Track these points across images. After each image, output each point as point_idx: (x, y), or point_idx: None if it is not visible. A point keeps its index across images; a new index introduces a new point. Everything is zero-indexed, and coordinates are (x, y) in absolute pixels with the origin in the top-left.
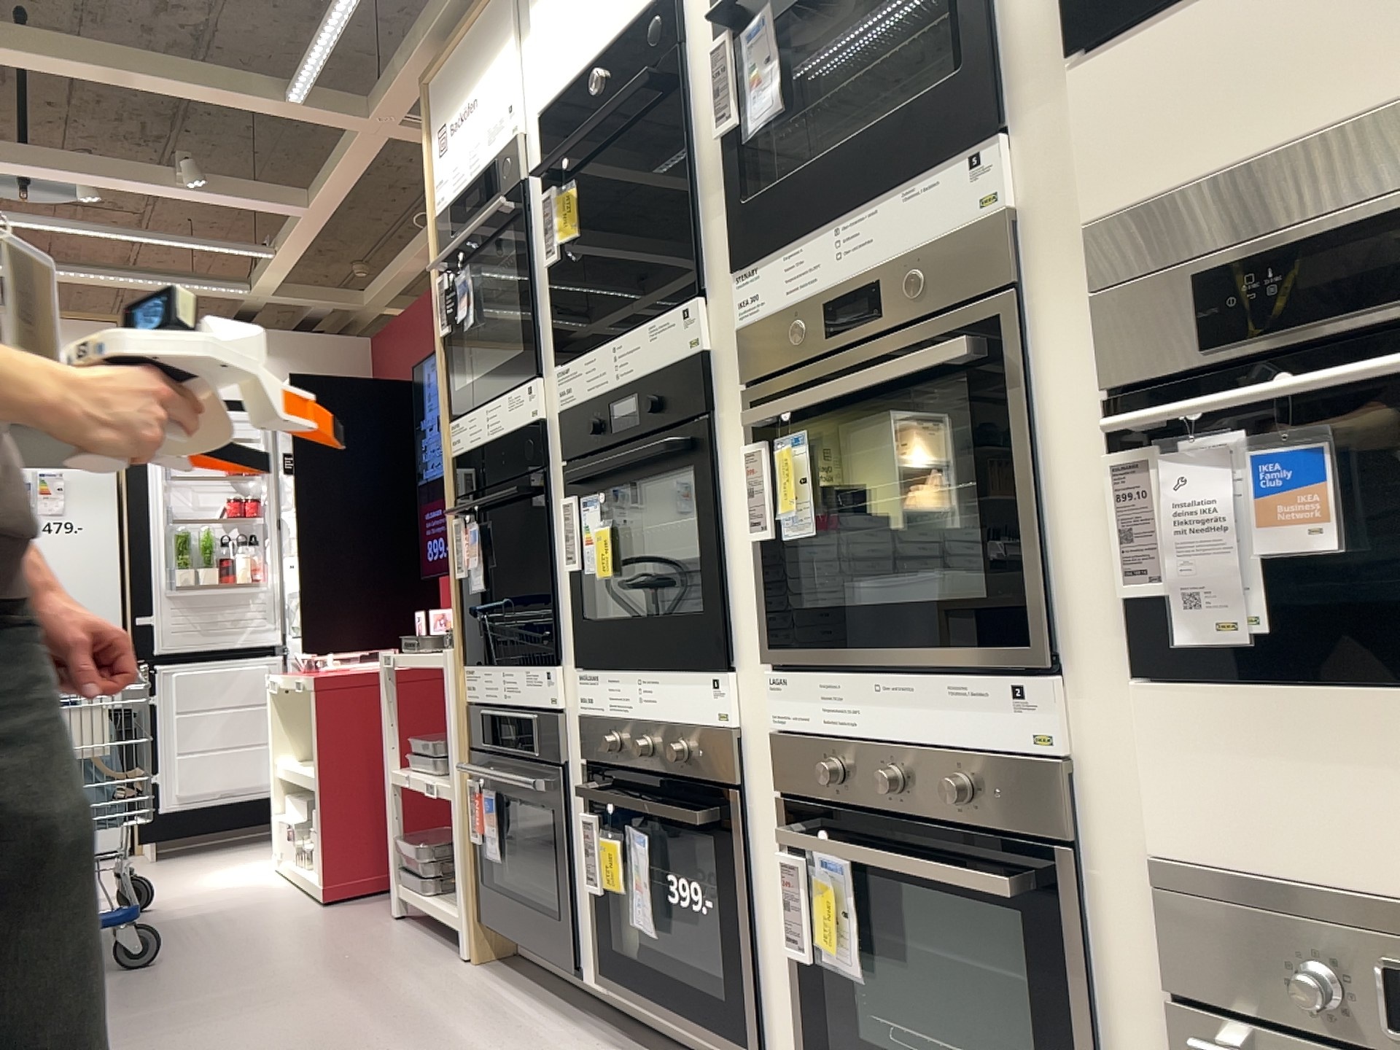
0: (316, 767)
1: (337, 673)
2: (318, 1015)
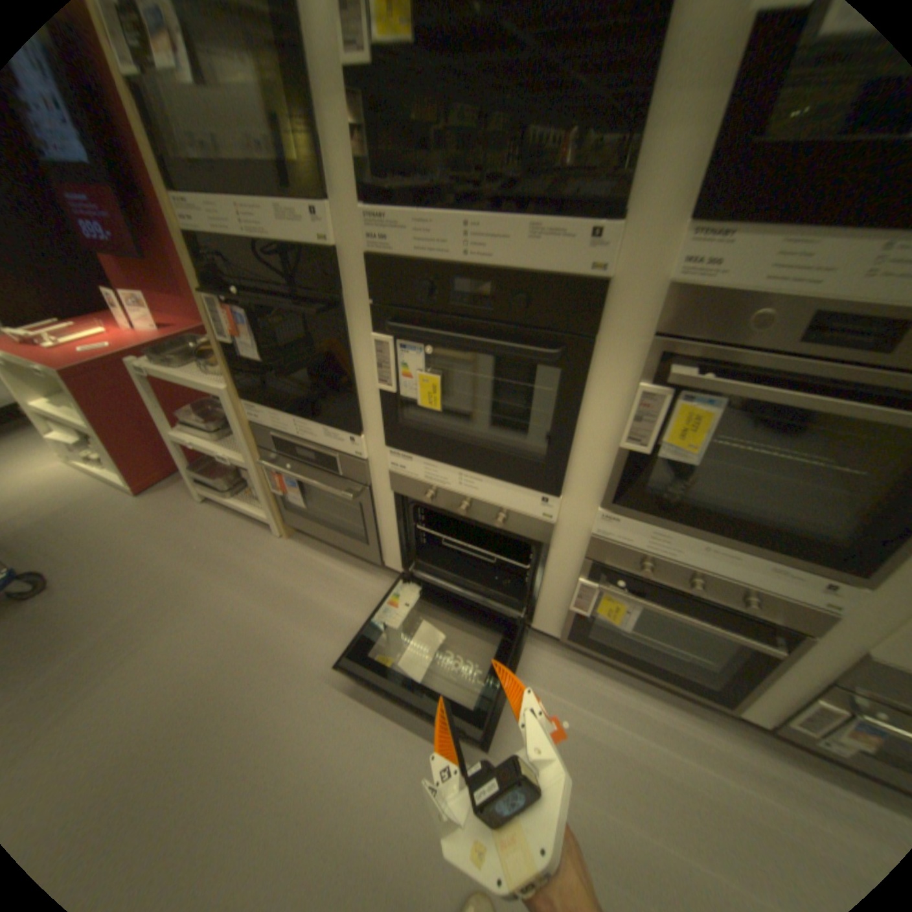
0: (79, 416)
1: (74, 363)
2: (222, 610)
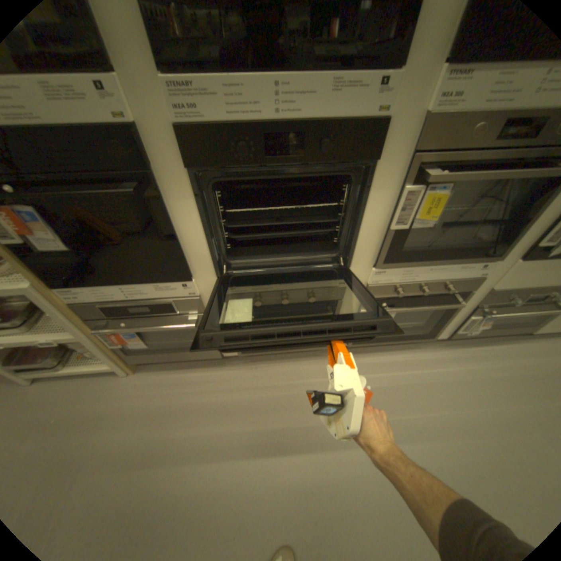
0: None
1: None
2: (113, 452)
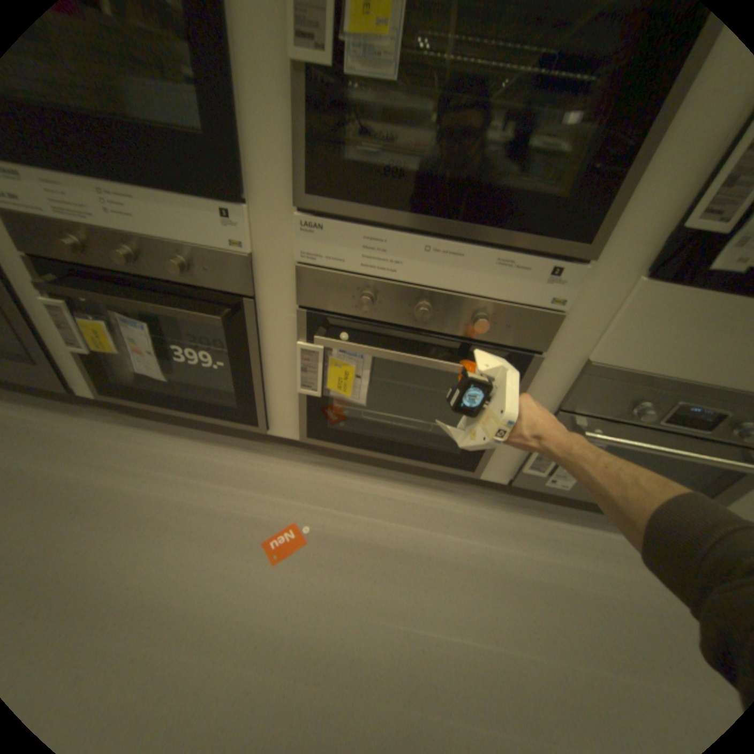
0: None
1: None
2: None
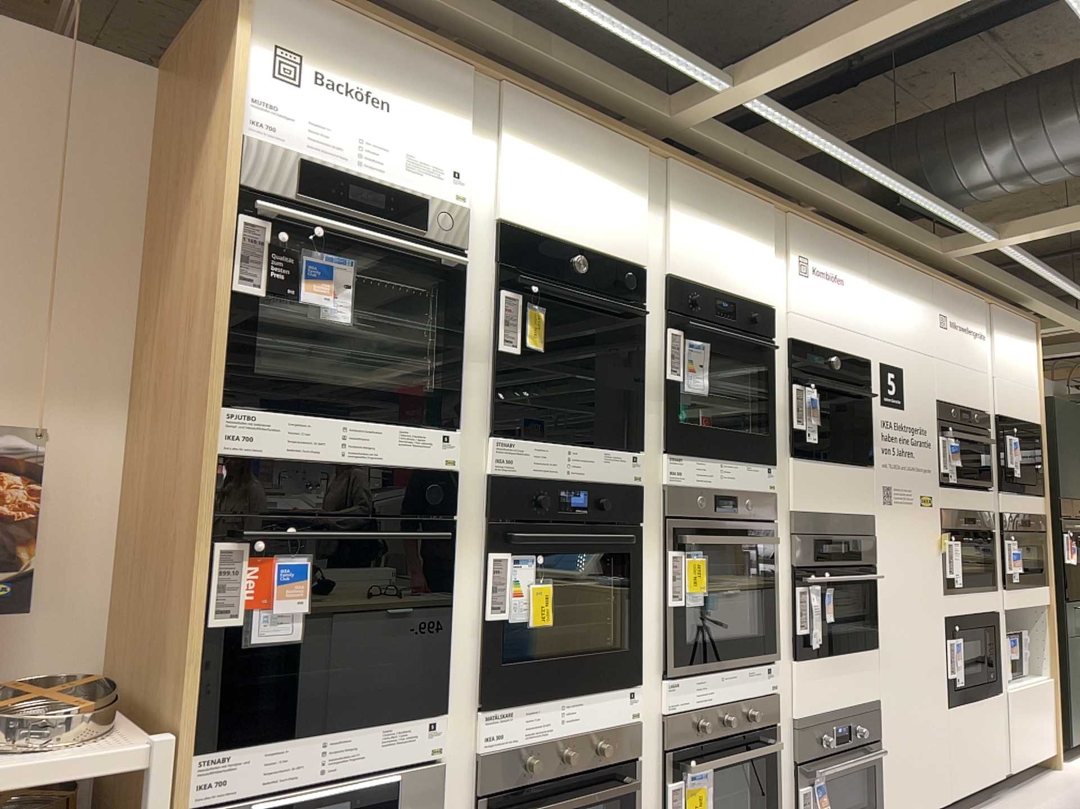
0: None
1: None
2: None
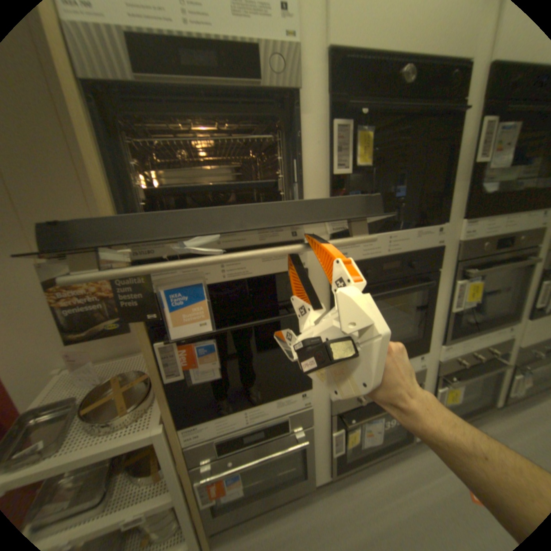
0: None
1: None
2: None
